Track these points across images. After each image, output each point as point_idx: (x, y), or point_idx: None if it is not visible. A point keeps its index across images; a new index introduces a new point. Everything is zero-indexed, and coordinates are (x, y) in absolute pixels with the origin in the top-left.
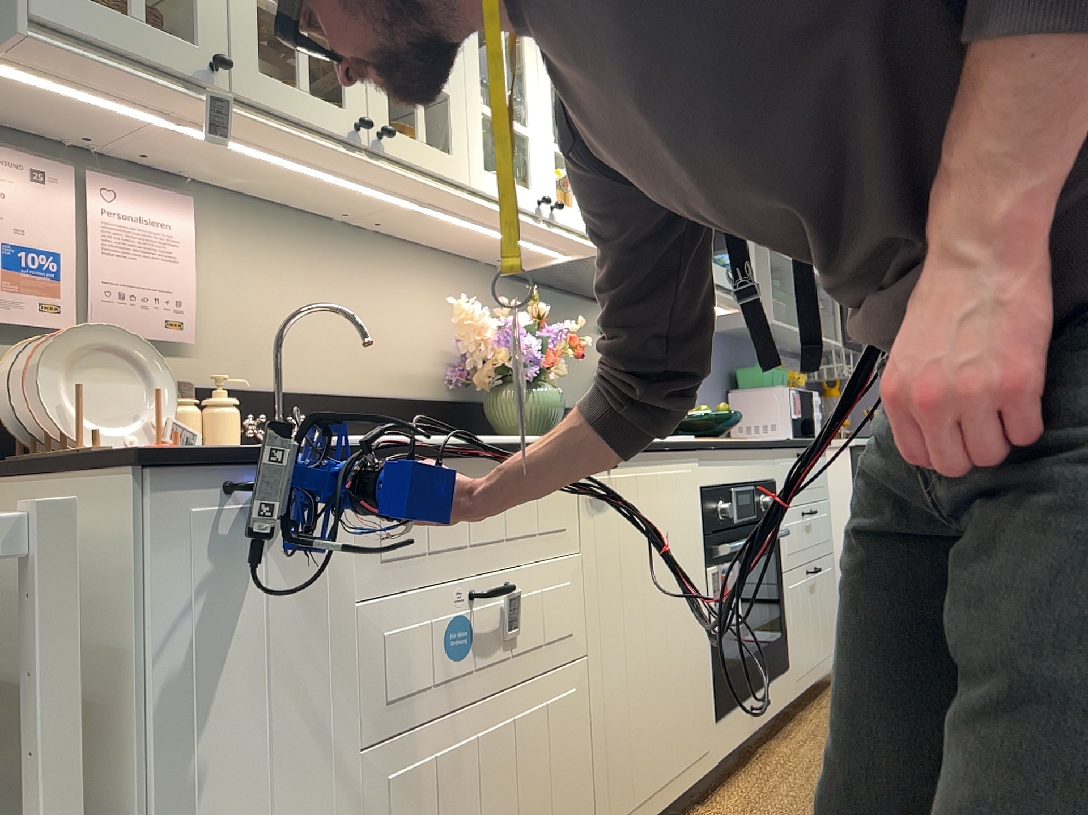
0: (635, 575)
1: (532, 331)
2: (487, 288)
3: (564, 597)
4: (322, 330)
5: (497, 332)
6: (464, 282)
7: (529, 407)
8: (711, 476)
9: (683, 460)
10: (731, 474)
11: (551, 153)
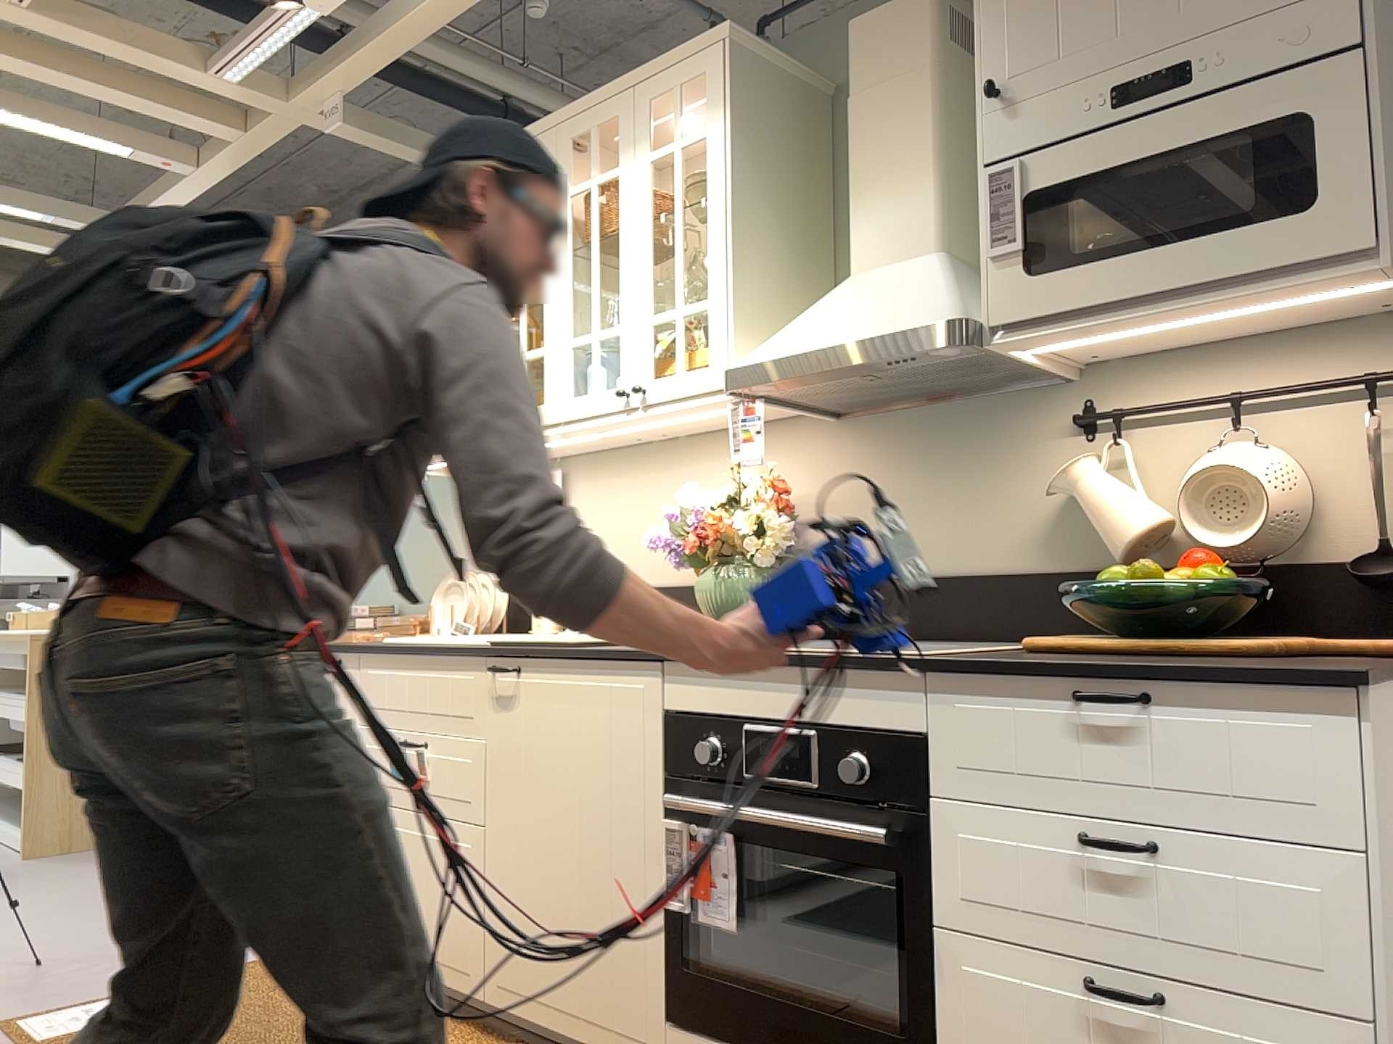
0: (539, 781)
1: (737, 506)
2: (814, 440)
3: (465, 769)
4: (641, 535)
5: (669, 522)
6: (782, 445)
7: (699, 597)
8: (688, 699)
9: (625, 672)
10: (743, 703)
11: (644, 331)
